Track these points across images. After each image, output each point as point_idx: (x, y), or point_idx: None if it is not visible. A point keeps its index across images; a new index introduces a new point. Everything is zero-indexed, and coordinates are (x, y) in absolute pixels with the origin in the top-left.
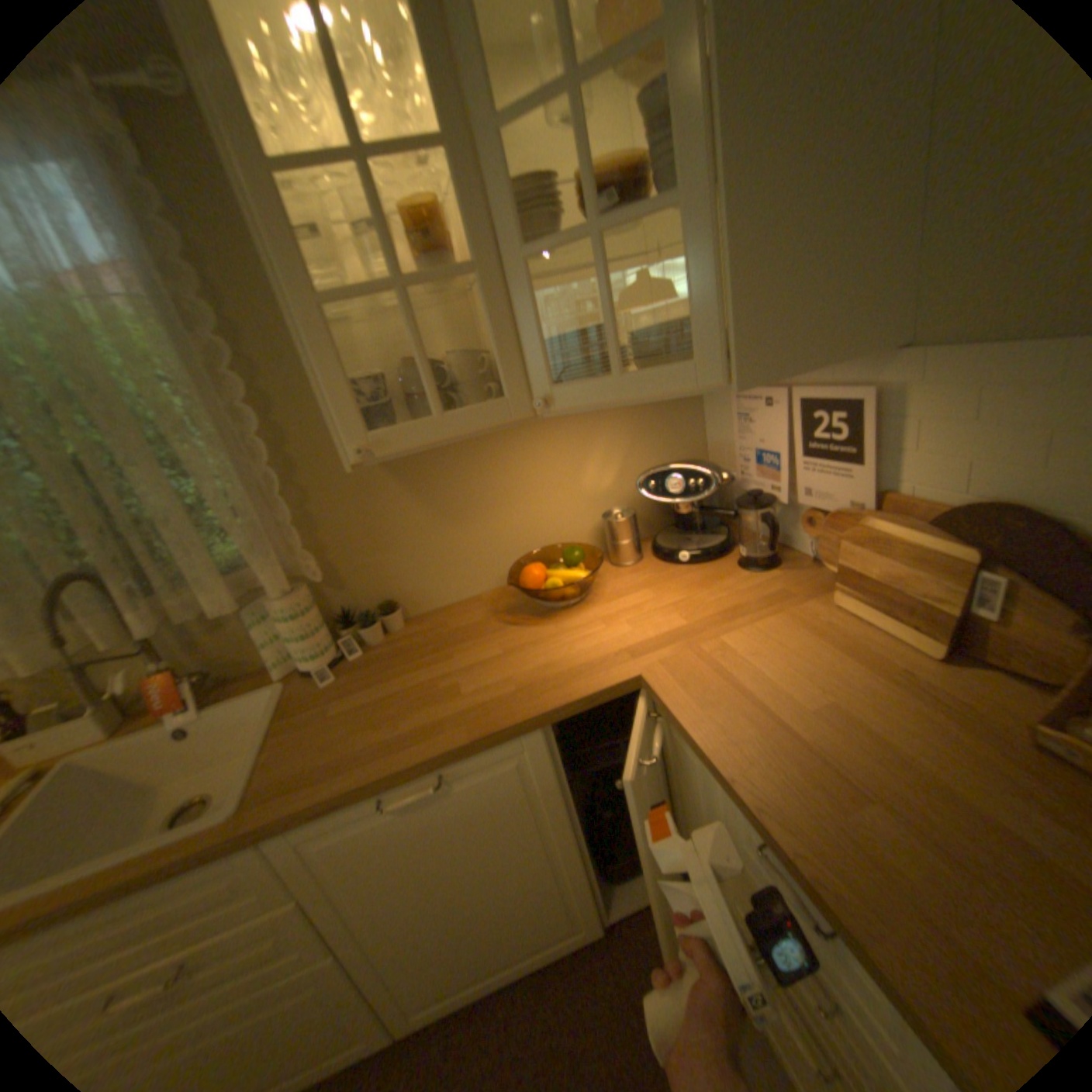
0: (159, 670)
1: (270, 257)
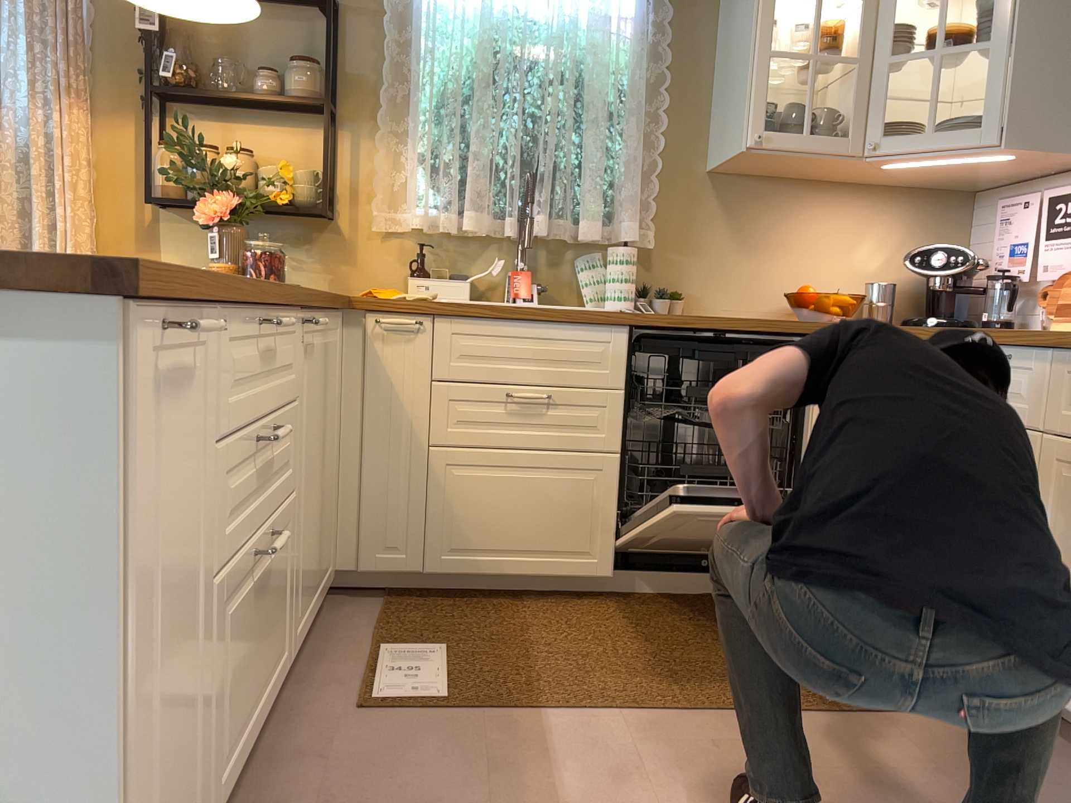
0: (524, 268)
1: (750, 29)
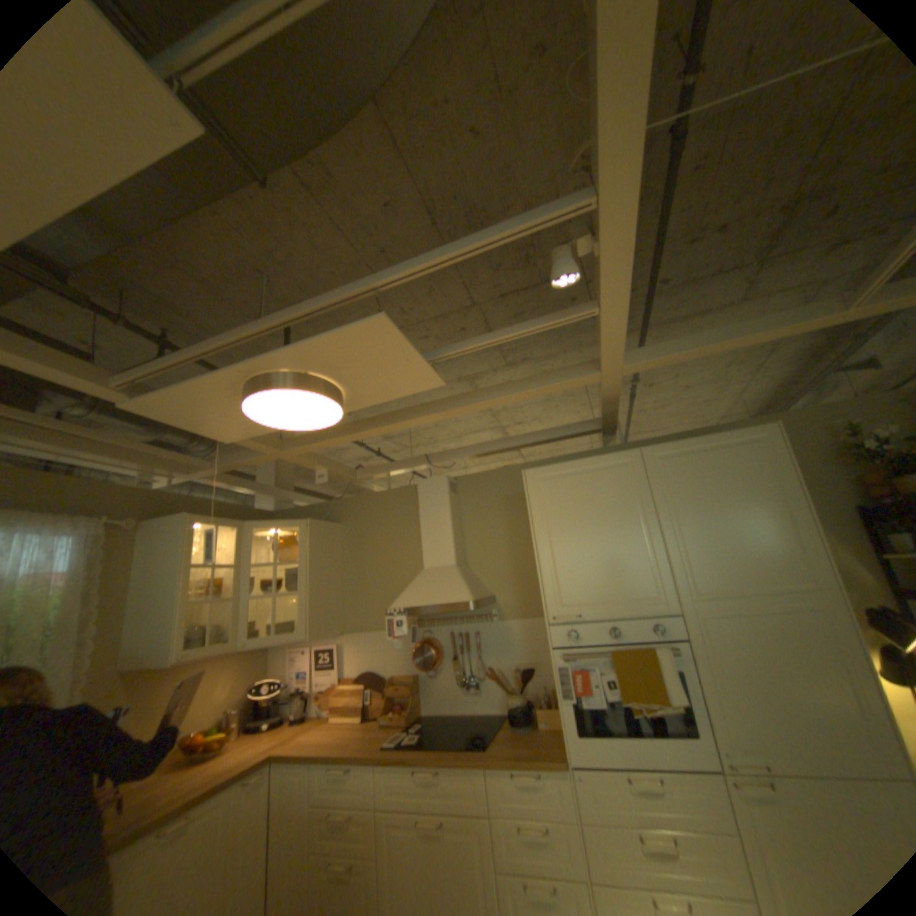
0: None
1: (172, 591)
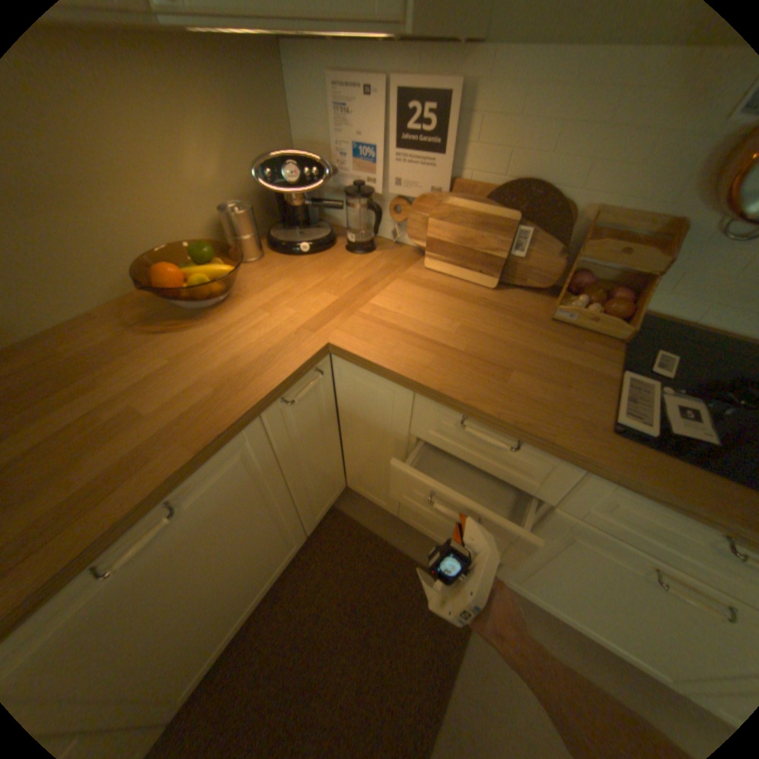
0: None
1: None
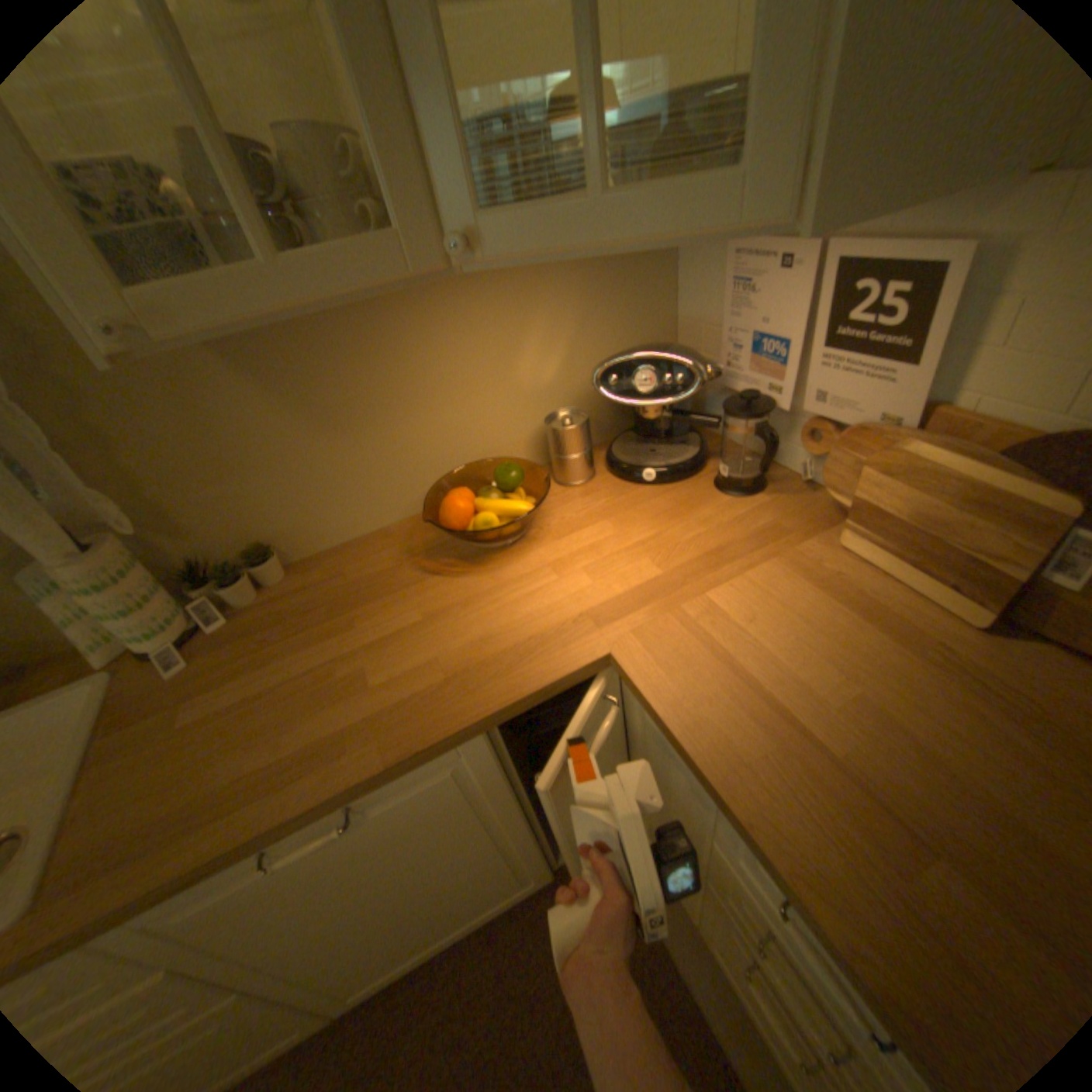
0: None
1: None
